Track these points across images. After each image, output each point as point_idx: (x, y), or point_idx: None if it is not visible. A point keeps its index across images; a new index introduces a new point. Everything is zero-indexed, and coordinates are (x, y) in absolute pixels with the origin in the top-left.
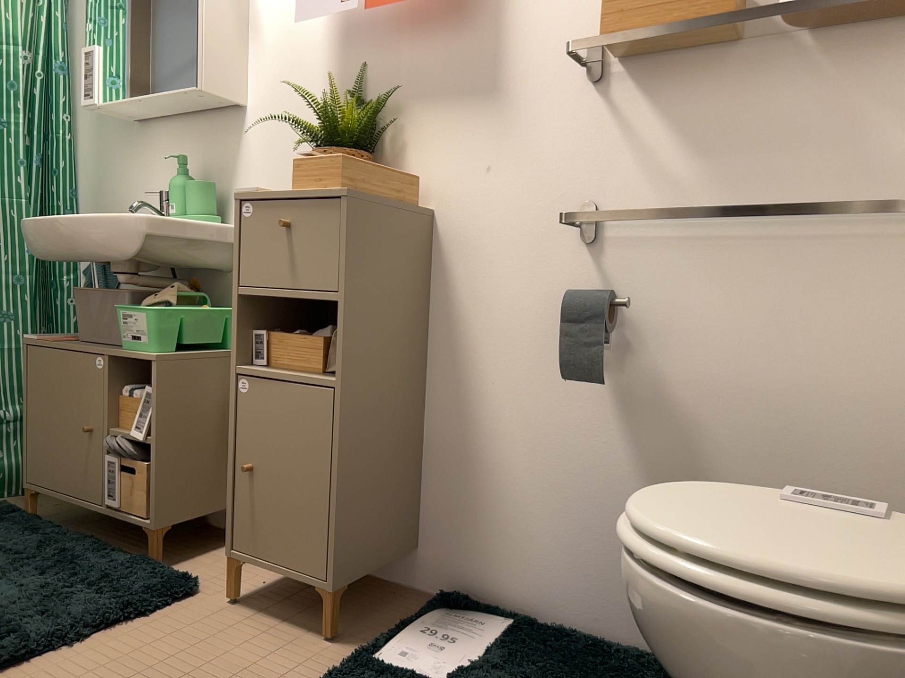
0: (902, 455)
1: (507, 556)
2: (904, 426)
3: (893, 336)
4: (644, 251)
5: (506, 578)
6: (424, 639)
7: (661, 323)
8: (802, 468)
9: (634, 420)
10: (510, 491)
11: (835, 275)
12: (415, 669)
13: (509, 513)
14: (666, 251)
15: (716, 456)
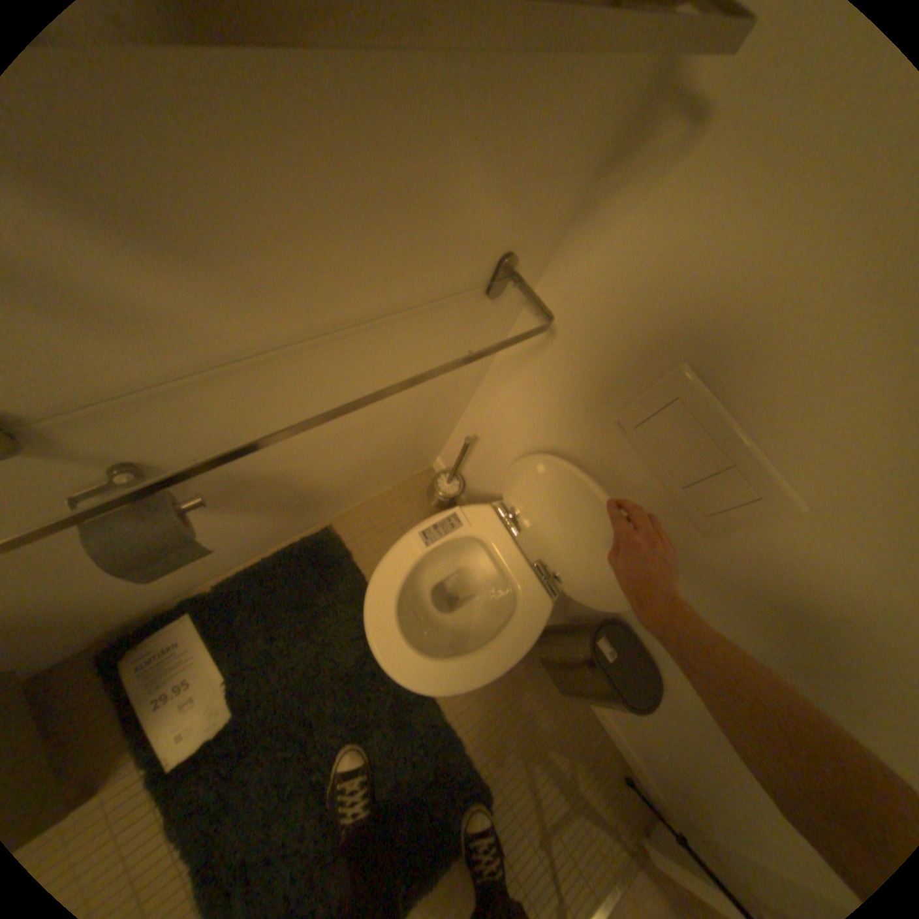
0: (421, 411)
1: (135, 602)
2: (425, 400)
3: (430, 363)
4: (144, 407)
5: (144, 604)
6: (163, 710)
7: (216, 446)
8: (365, 445)
9: (220, 501)
10: (102, 596)
11: (396, 343)
12: (197, 734)
13: (114, 598)
14: (185, 393)
15: (304, 473)
